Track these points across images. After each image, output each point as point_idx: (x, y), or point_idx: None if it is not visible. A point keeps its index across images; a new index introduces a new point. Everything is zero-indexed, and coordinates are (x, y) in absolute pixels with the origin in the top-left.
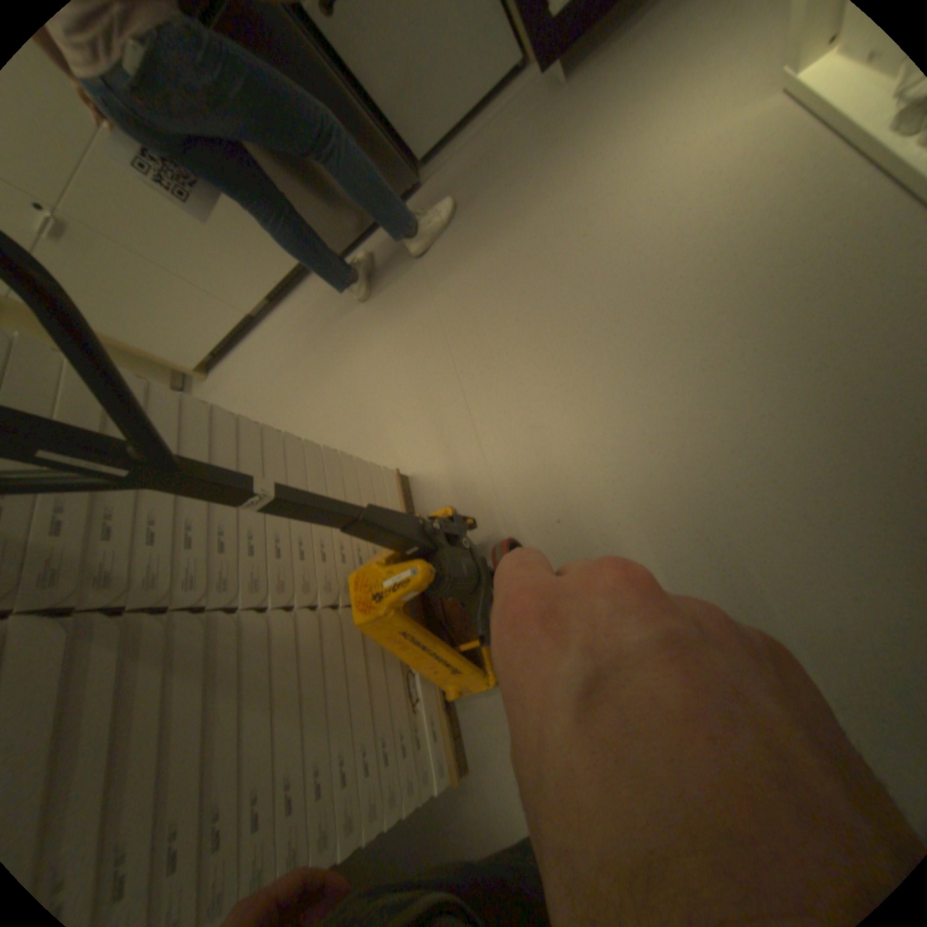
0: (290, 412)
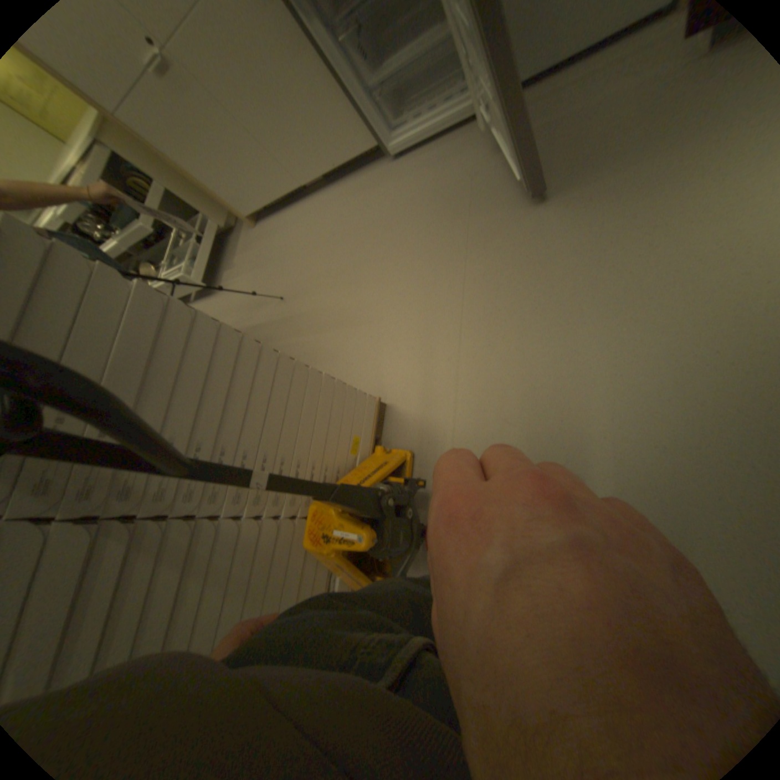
0: (310, 293)
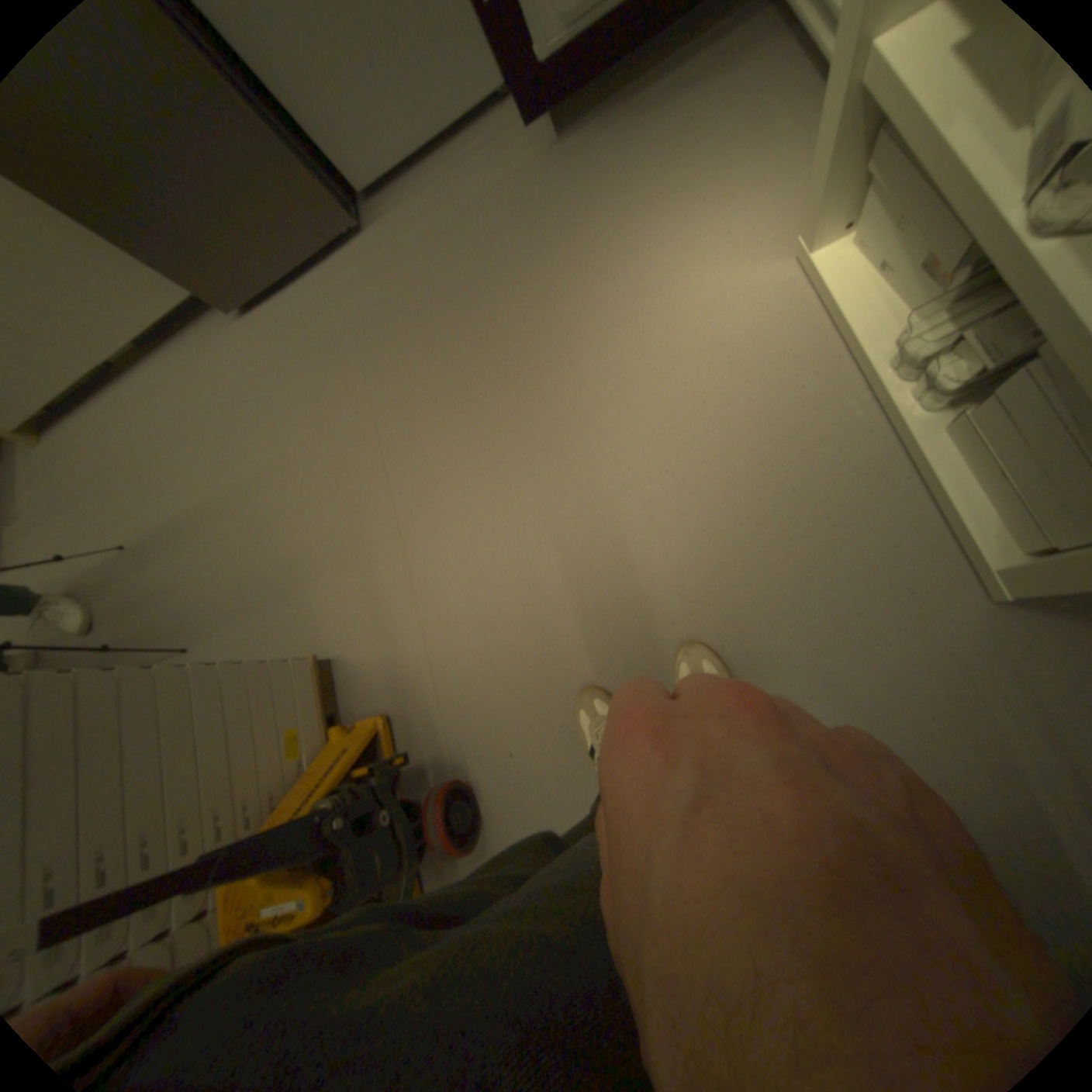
0: (169, 529)
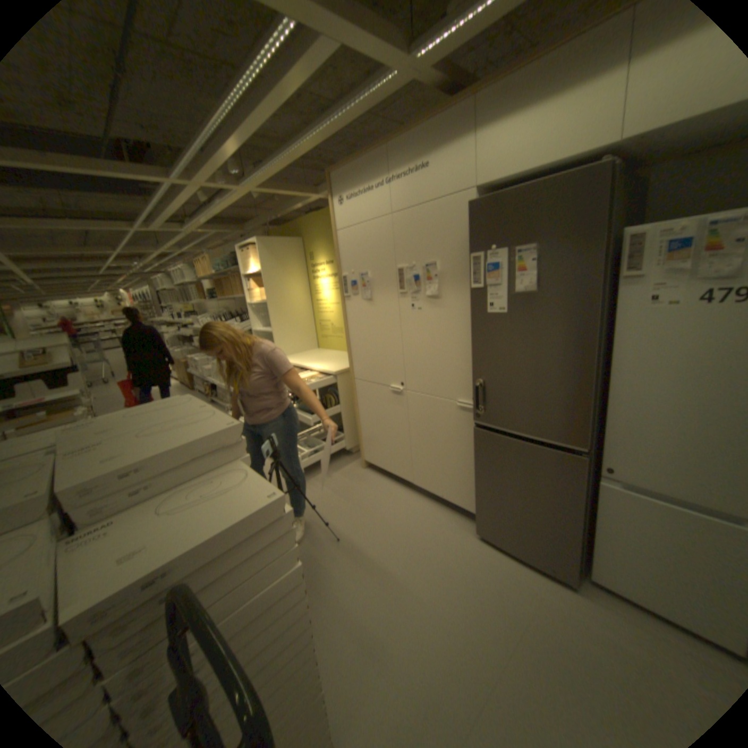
0: (358, 563)
